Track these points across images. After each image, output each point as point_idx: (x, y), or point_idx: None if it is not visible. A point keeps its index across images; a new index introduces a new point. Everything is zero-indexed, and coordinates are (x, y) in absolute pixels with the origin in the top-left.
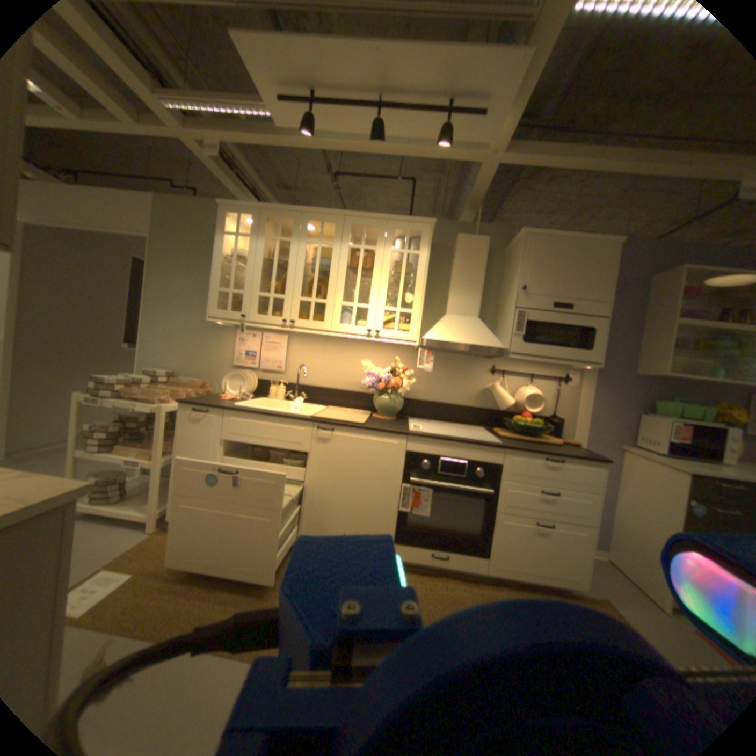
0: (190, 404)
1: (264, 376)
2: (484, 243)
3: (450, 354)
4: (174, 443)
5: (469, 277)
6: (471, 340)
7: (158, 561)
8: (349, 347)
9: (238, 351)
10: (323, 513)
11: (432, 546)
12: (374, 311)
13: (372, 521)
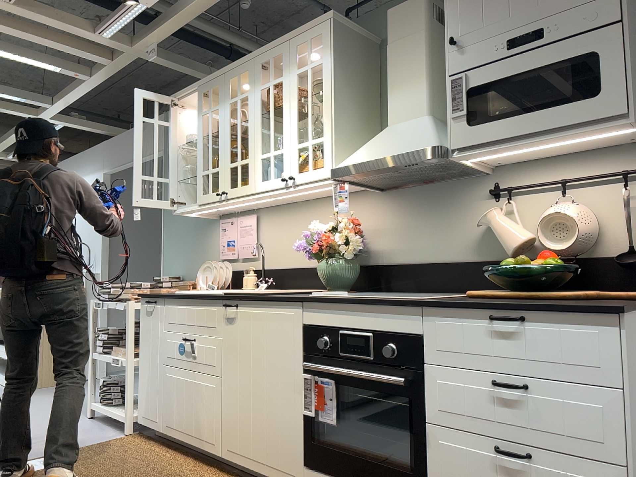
0: (145, 296)
1: (243, 266)
2: (419, 7)
3: (427, 183)
4: (140, 339)
5: (407, 62)
6: (392, 150)
7: (107, 454)
8: (312, 210)
9: (221, 243)
10: (237, 416)
11: (349, 476)
12: (289, 152)
13: (280, 430)
